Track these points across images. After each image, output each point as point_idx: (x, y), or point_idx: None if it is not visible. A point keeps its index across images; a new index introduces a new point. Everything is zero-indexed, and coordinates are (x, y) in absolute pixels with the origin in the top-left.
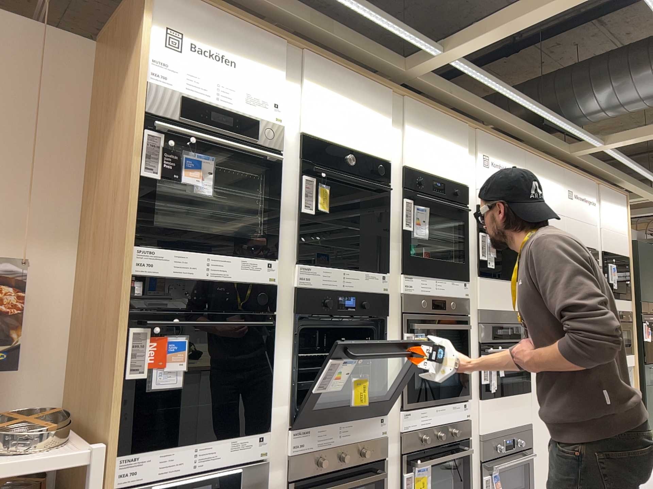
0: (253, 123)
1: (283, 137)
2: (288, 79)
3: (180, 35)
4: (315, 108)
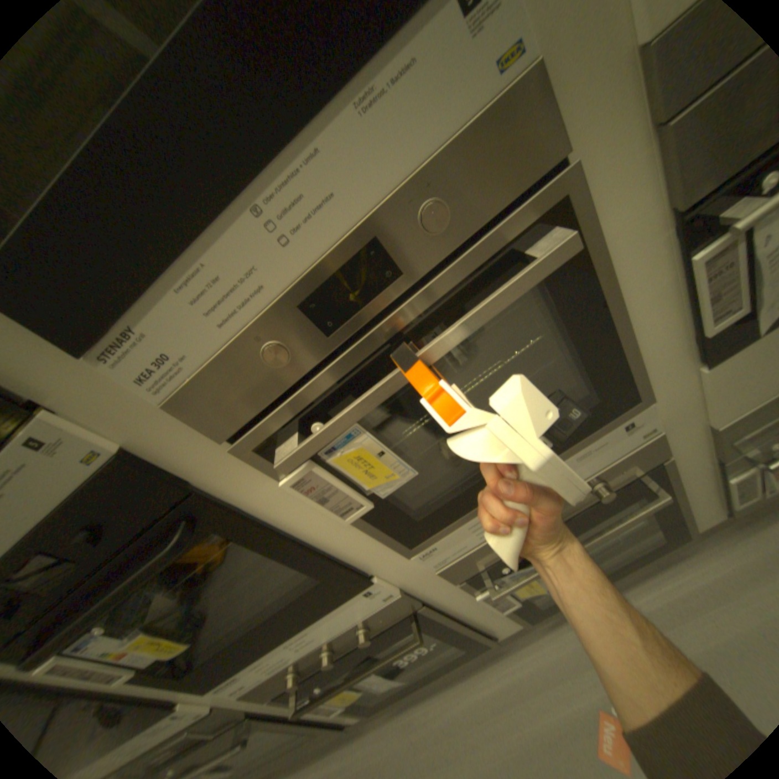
0: None
1: None
2: None
3: None
4: None
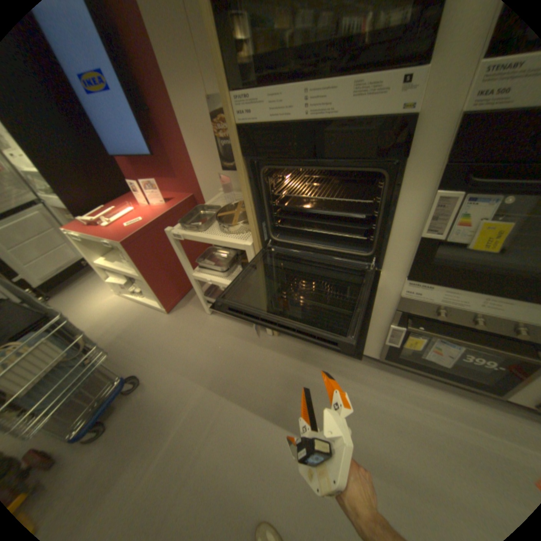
0: None
1: None
2: None
3: None
4: None
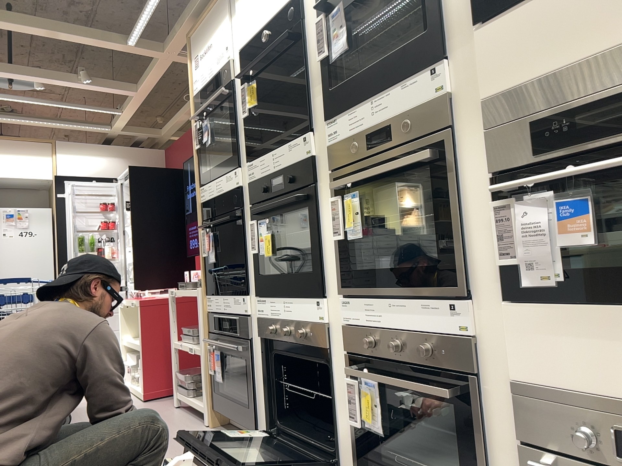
0: (217, 74)
1: (228, 67)
2: (229, 14)
3: (194, 55)
4: (240, 17)
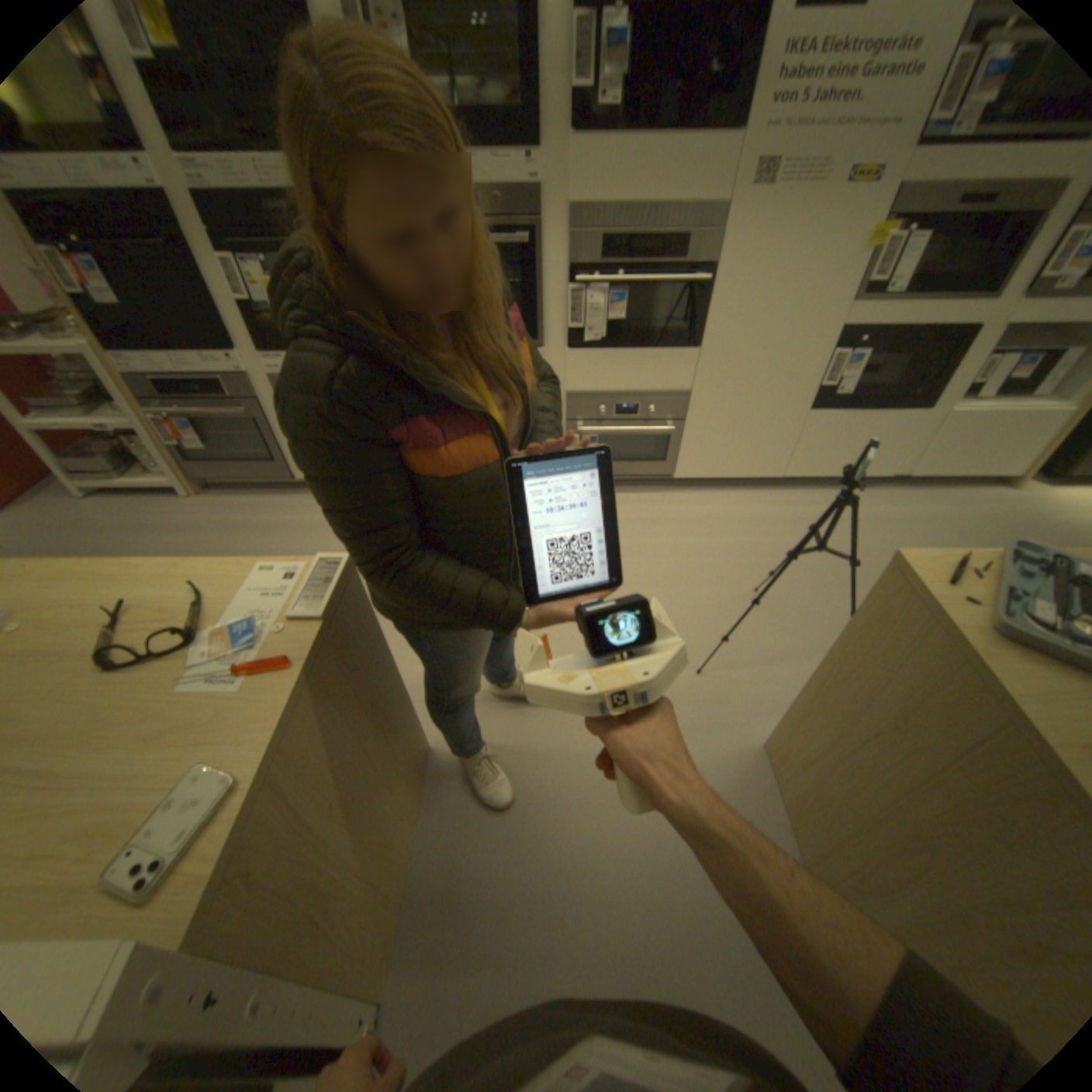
0: None
1: None
2: None
3: None
4: None
